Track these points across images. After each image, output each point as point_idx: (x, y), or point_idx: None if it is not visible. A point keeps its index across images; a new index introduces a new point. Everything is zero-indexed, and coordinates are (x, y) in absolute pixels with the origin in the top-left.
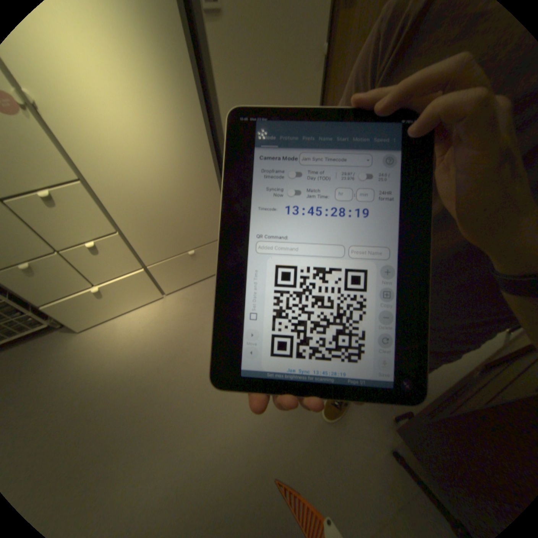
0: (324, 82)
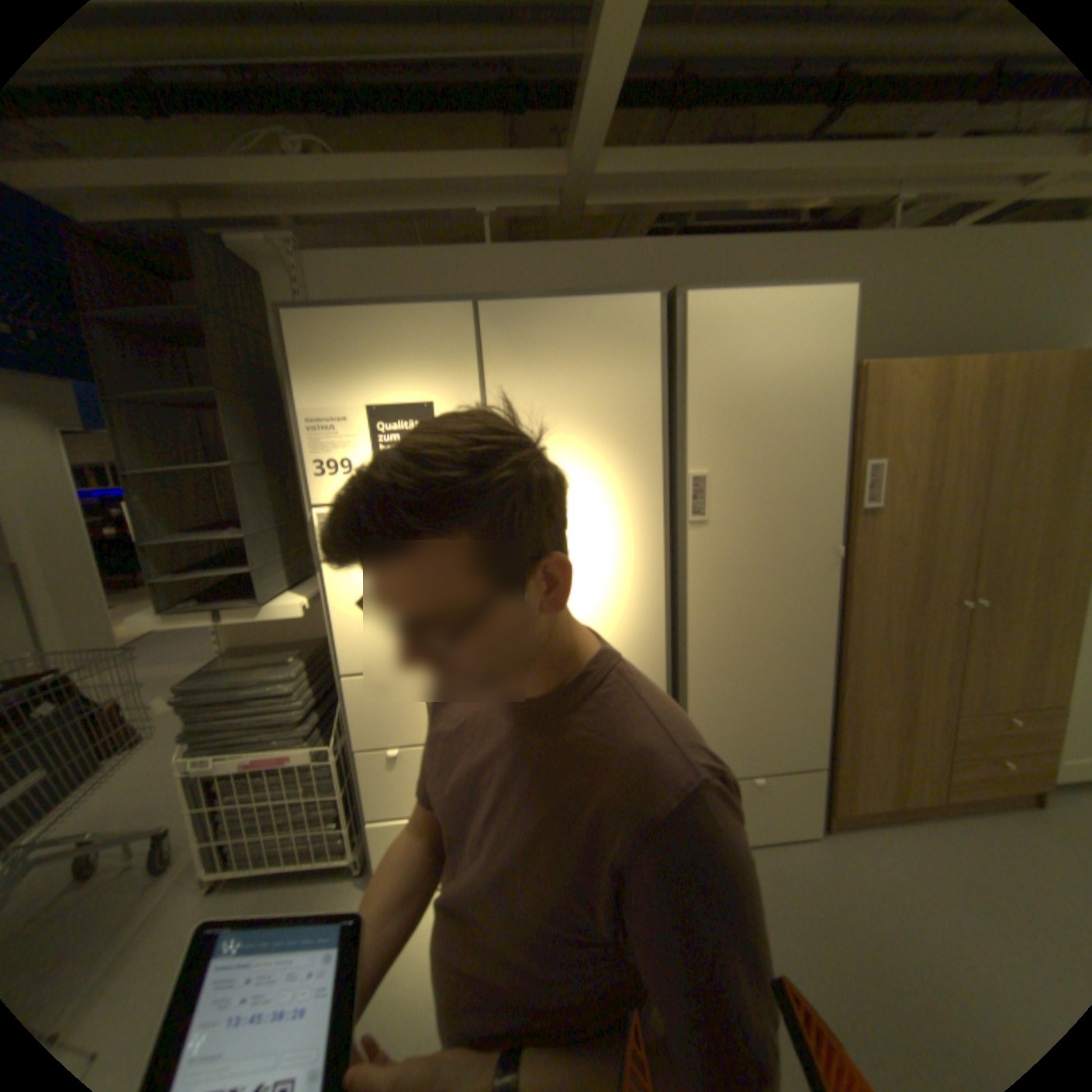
0: (843, 585)
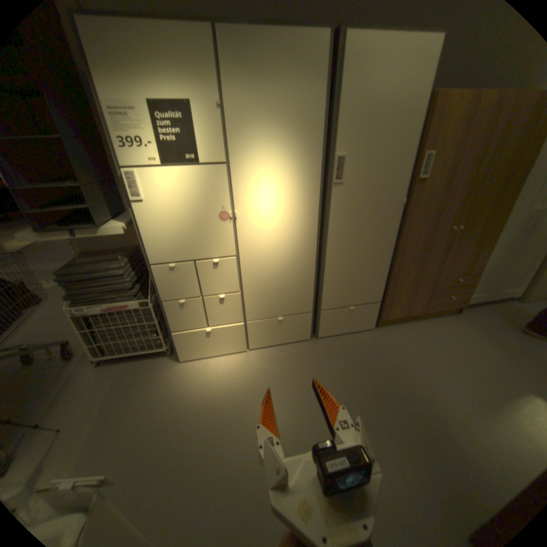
0: (402, 218)
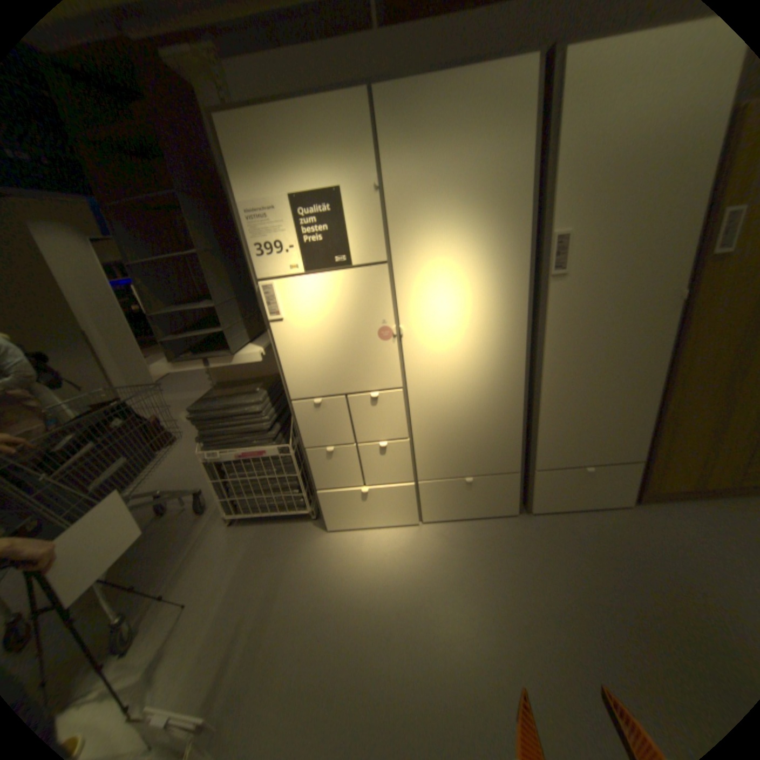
0: (682, 322)
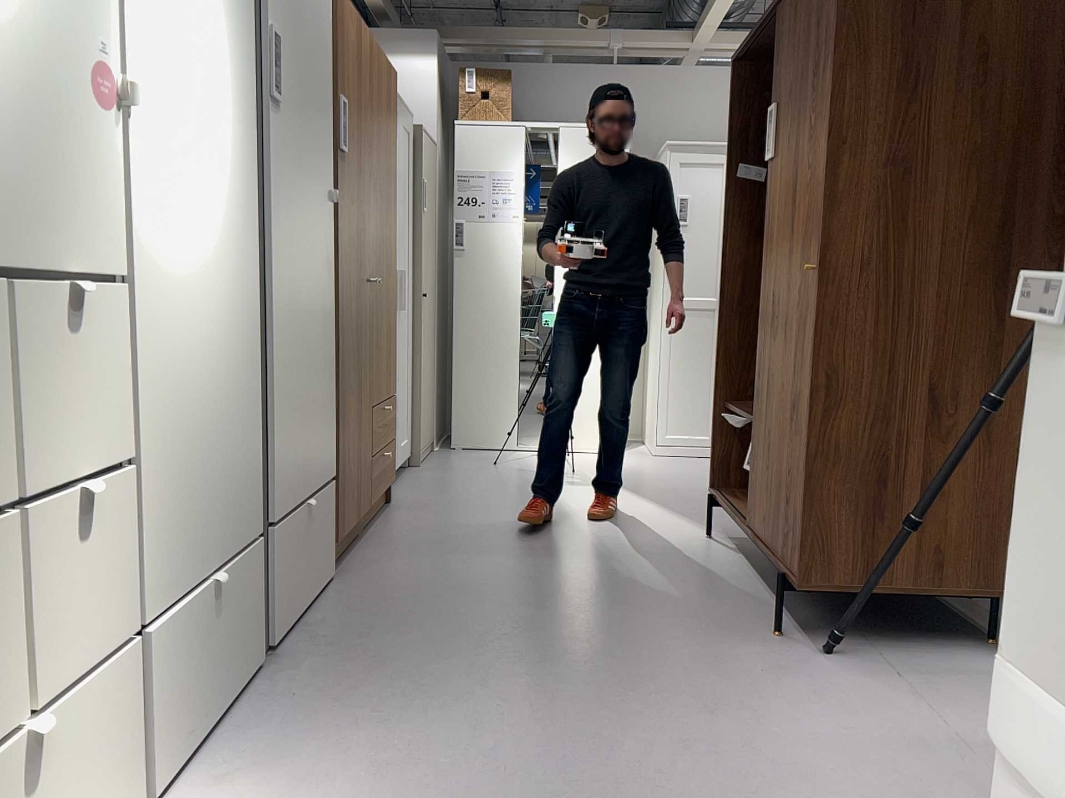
0: (327, 240)
